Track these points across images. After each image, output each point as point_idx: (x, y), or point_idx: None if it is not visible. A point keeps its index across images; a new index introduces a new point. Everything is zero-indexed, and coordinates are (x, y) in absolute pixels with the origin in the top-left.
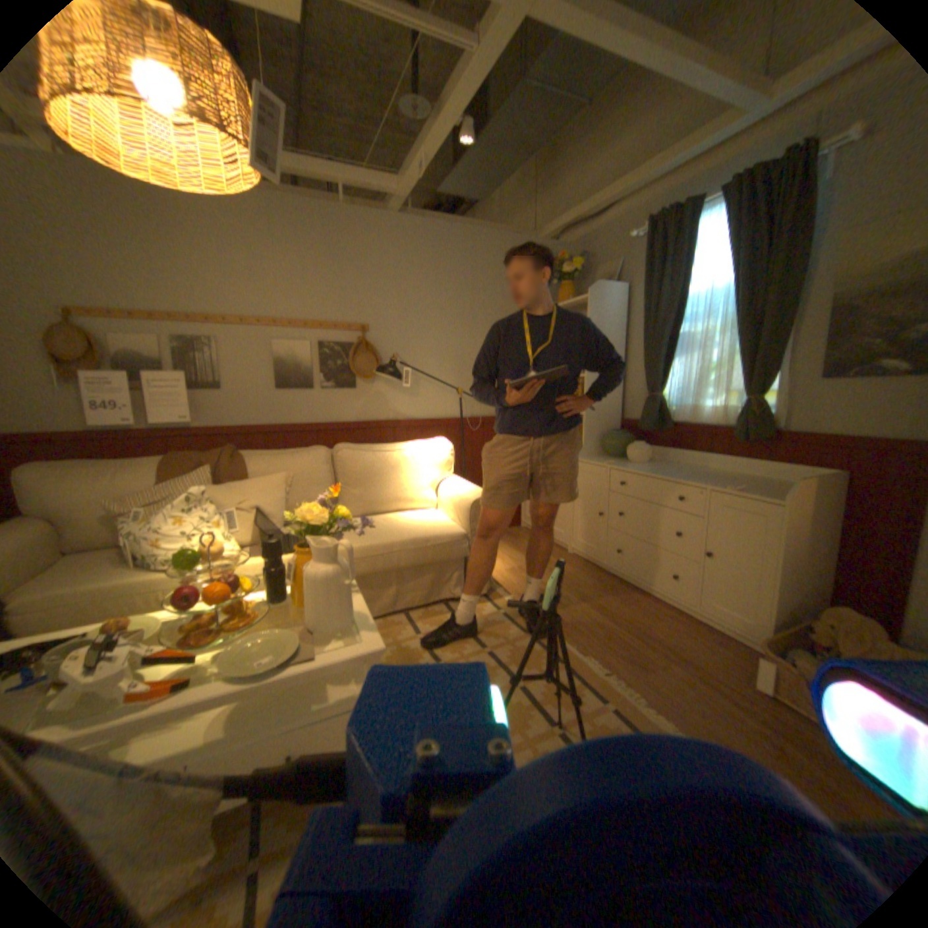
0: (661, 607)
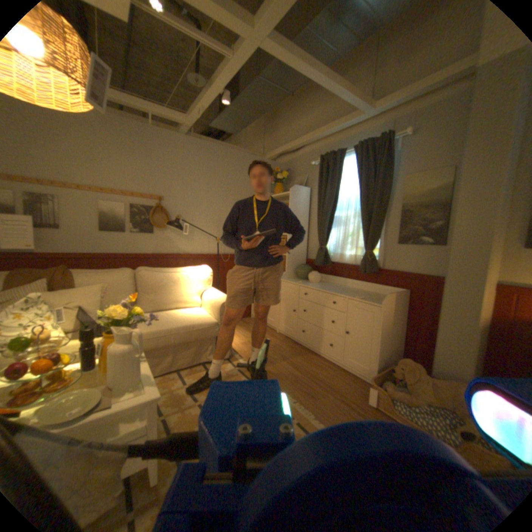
0: (324, 362)
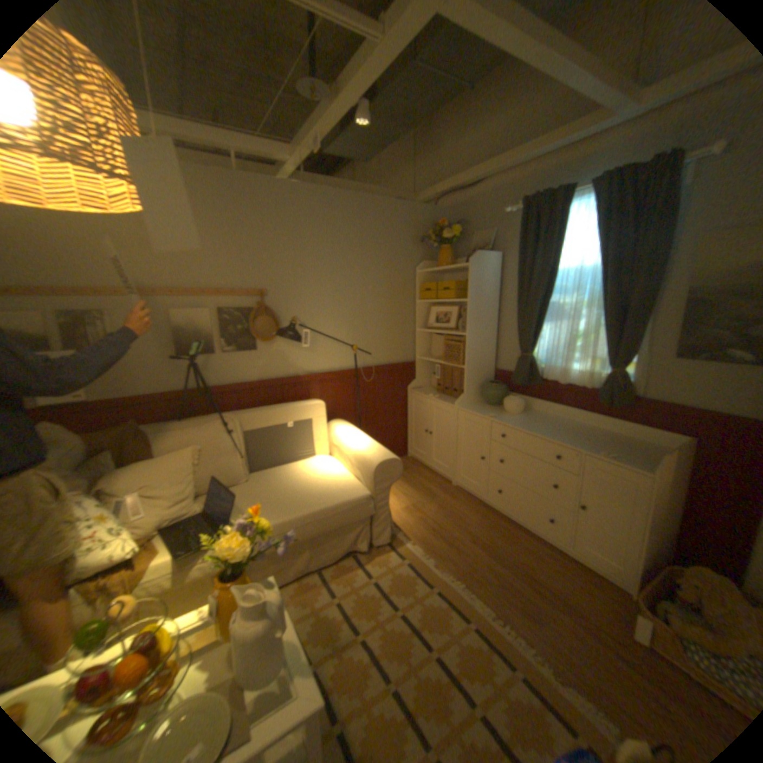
0: (539, 544)
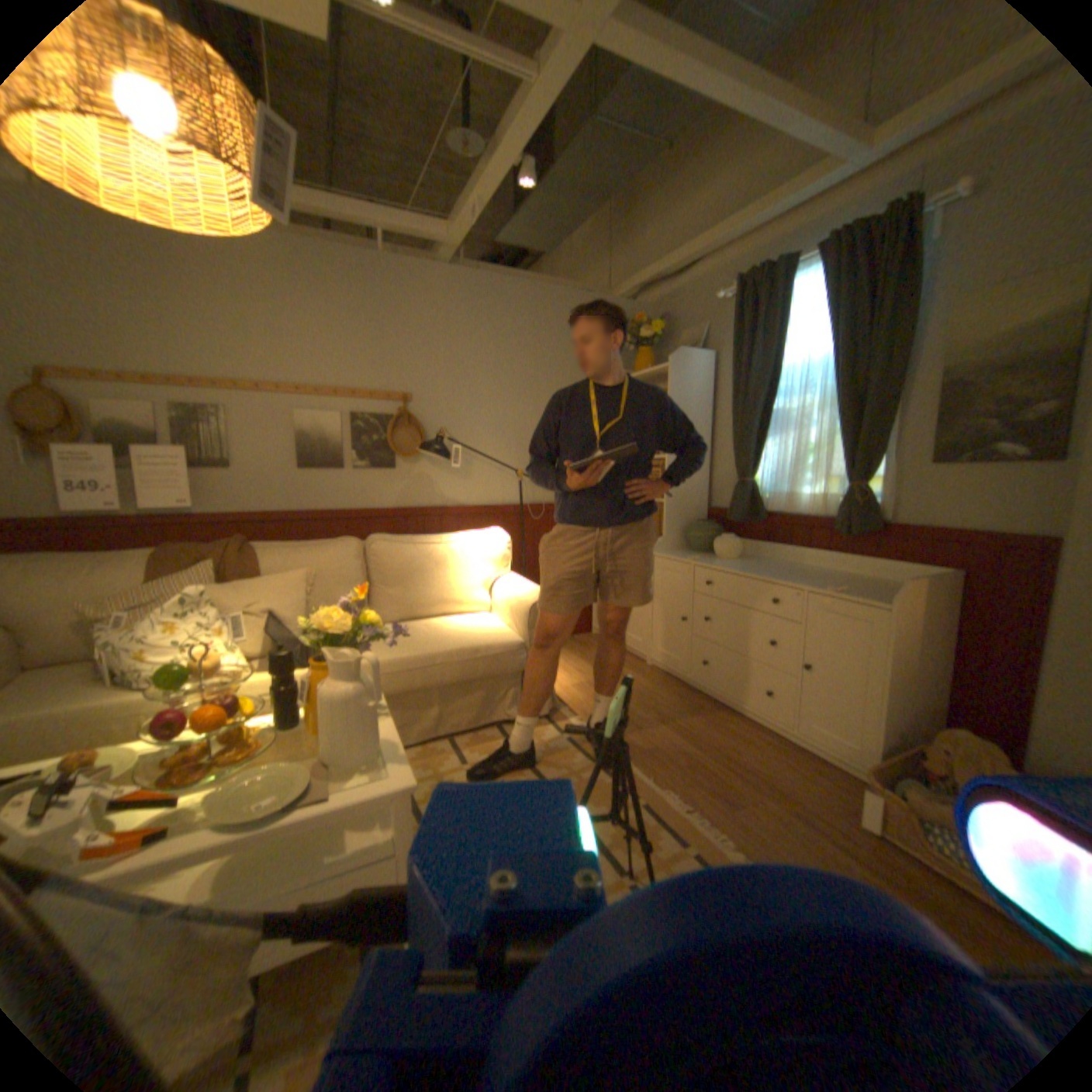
0: (753, 729)
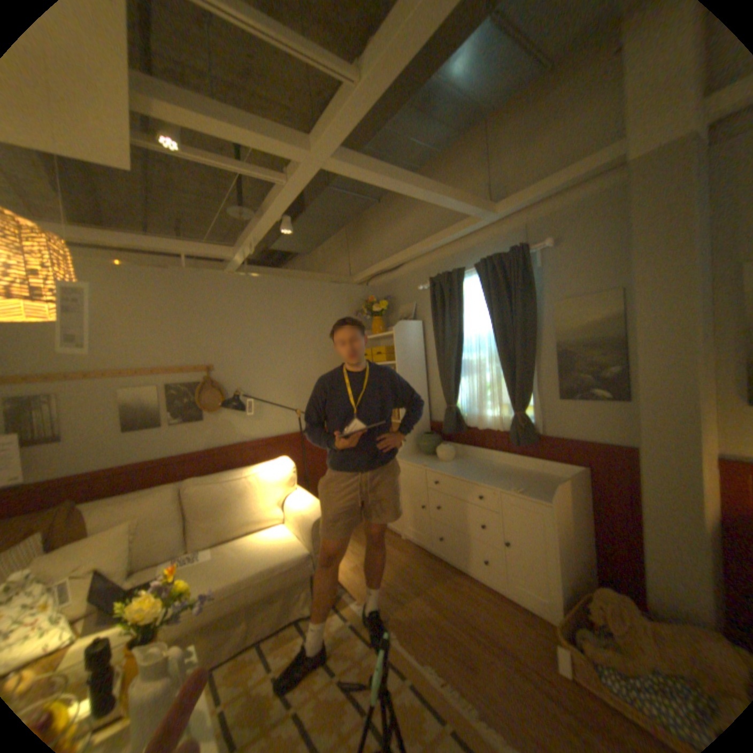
0: (479, 589)
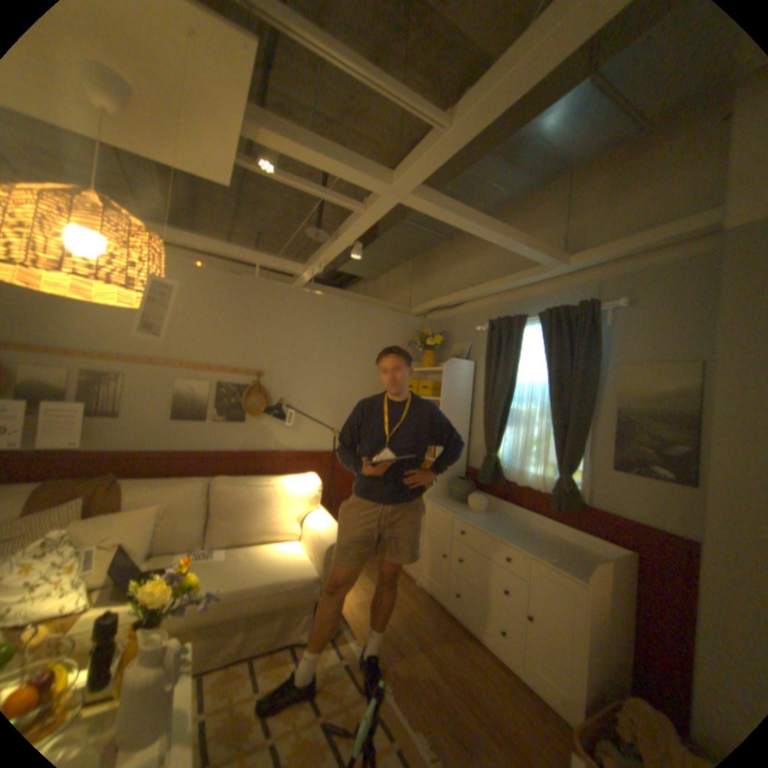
0: (491, 662)
